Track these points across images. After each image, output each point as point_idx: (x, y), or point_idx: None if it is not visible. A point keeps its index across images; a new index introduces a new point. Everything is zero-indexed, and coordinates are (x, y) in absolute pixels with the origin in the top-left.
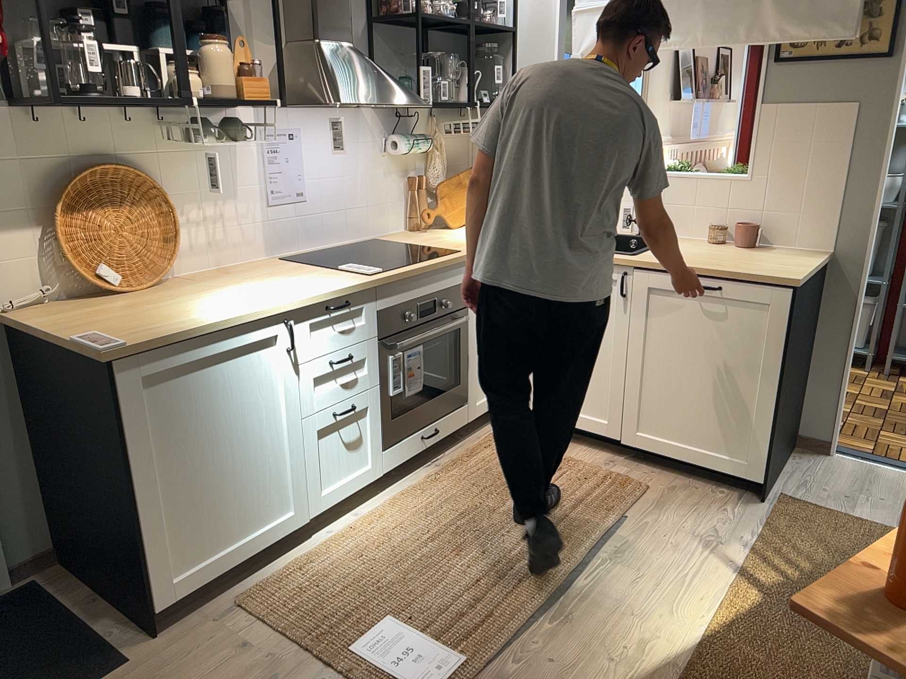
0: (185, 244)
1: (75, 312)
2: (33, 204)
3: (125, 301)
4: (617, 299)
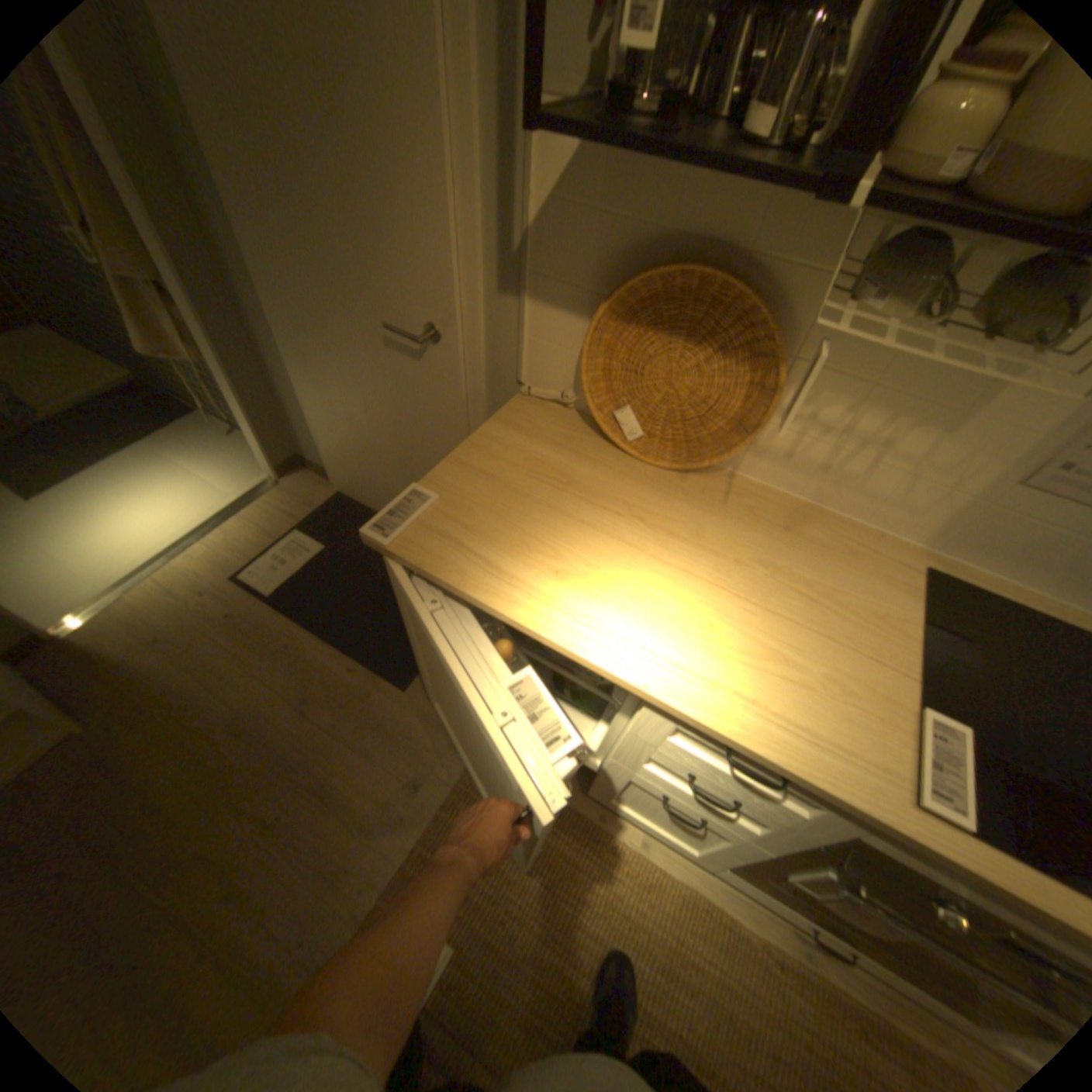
0: (783, 441)
1: (541, 439)
2: (598, 281)
3: (597, 467)
4: None
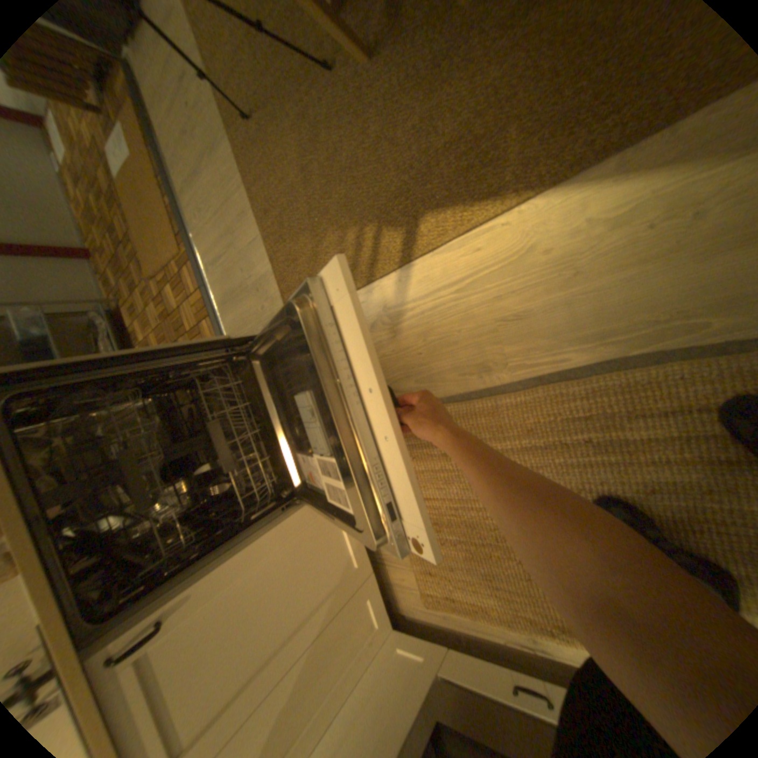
0: None
1: None
2: None
3: None
4: (173, 632)
